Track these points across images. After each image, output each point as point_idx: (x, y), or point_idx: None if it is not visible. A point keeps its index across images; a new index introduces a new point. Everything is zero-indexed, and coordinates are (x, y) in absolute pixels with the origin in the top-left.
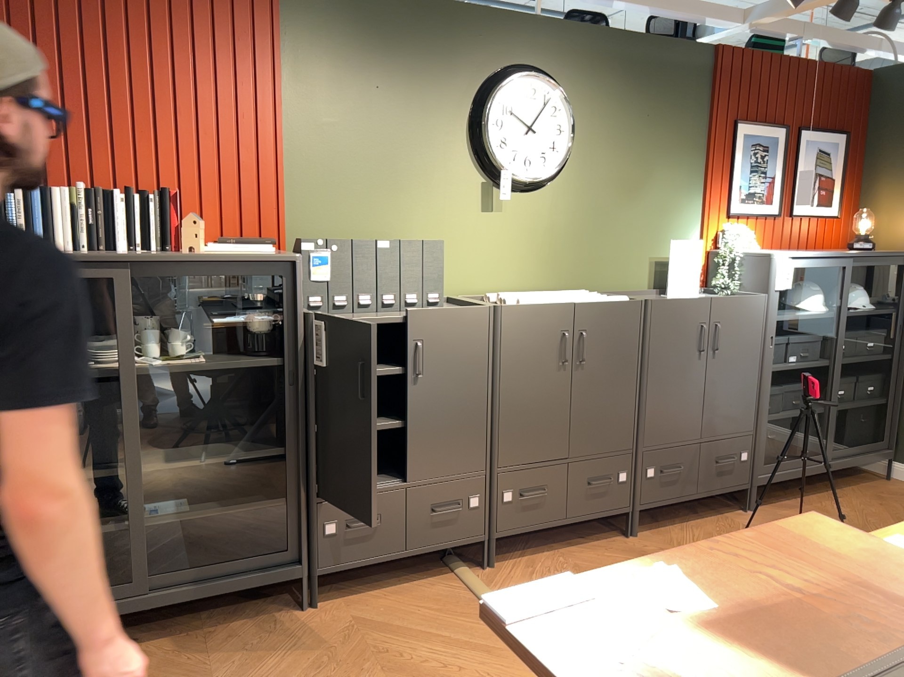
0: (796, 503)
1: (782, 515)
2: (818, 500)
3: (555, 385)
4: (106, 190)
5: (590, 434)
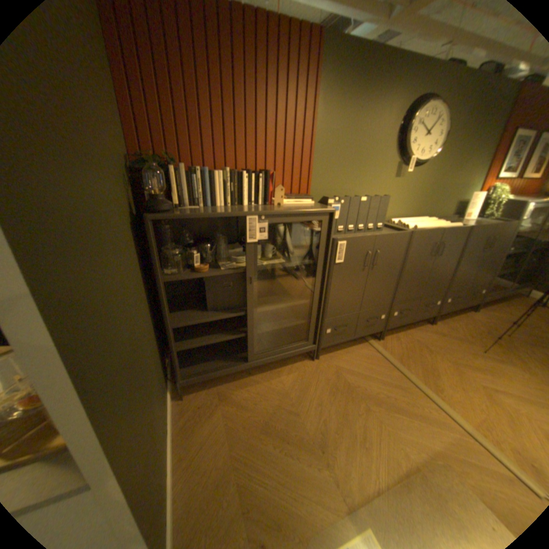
0: (494, 308)
1: (492, 315)
2: (503, 307)
3: (426, 267)
4: (237, 171)
5: (432, 287)
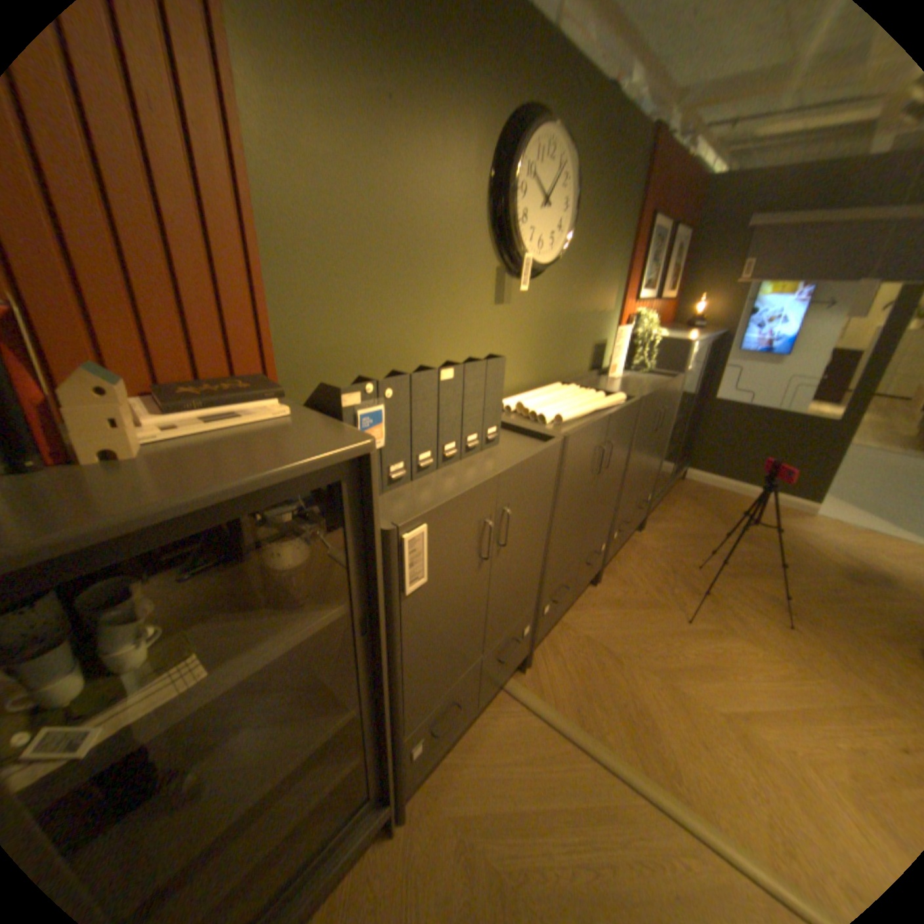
0: (657, 514)
1: (661, 530)
2: (667, 509)
3: (587, 498)
4: None
5: (596, 526)
